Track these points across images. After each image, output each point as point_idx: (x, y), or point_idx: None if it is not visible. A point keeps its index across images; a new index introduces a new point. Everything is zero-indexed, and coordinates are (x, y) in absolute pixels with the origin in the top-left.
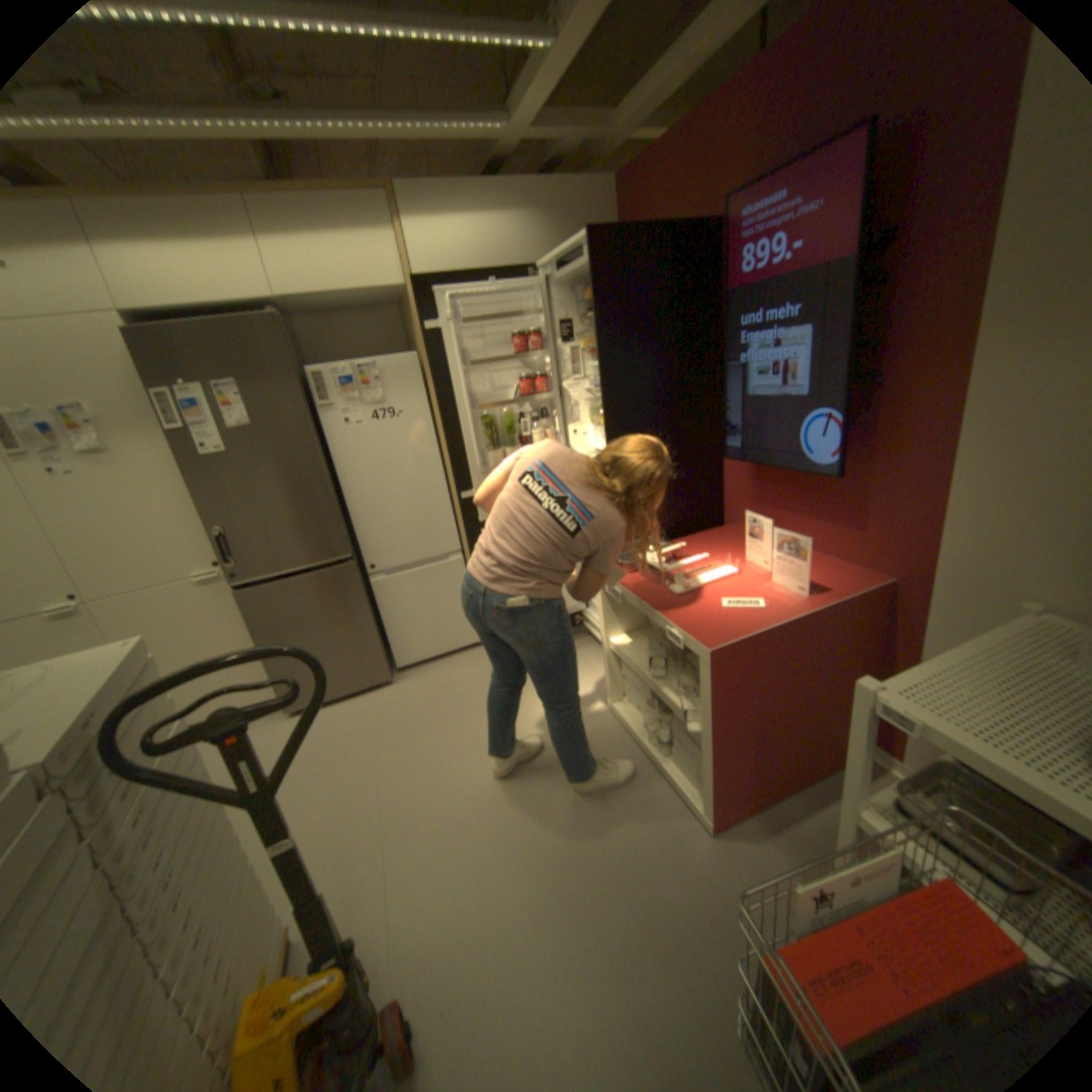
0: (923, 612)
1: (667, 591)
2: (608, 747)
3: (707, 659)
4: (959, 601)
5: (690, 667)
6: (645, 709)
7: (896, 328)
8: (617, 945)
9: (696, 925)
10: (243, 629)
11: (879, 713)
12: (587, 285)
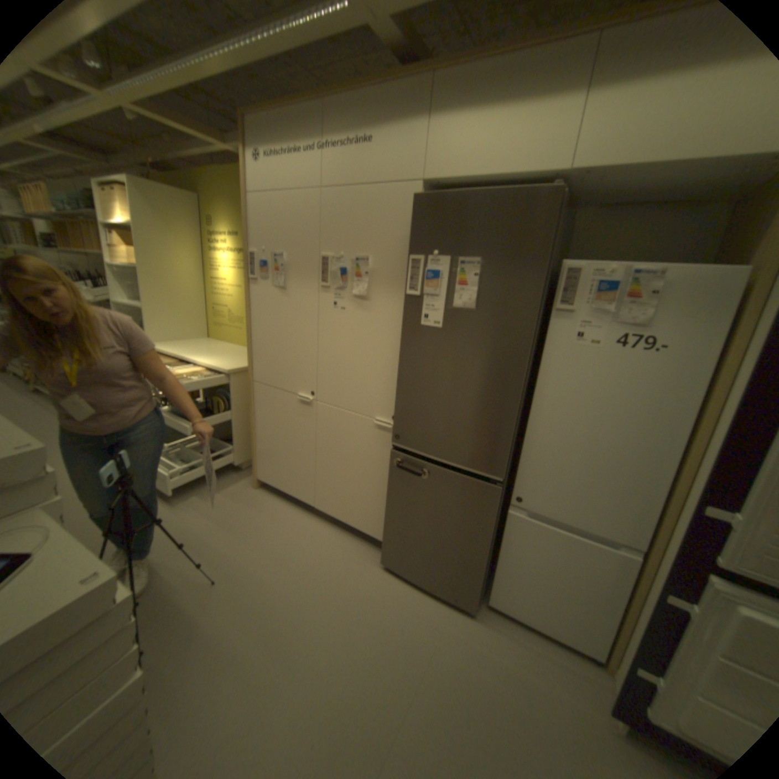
0: None
1: None
2: None
3: None
4: None
5: None
6: None
7: None
8: None
9: None
10: (388, 477)
11: None
12: None
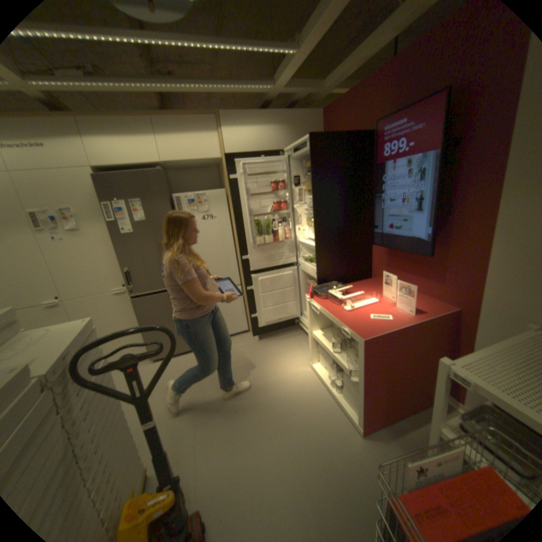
0: (475, 326)
1: (343, 309)
2: (310, 387)
3: (362, 344)
4: (494, 322)
5: (353, 348)
6: (329, 369)
7: (461, 184)
8: (312, 491)
9: (353, 484)
10: (134, 317)
11: (452, 376)
12: (308, 159)
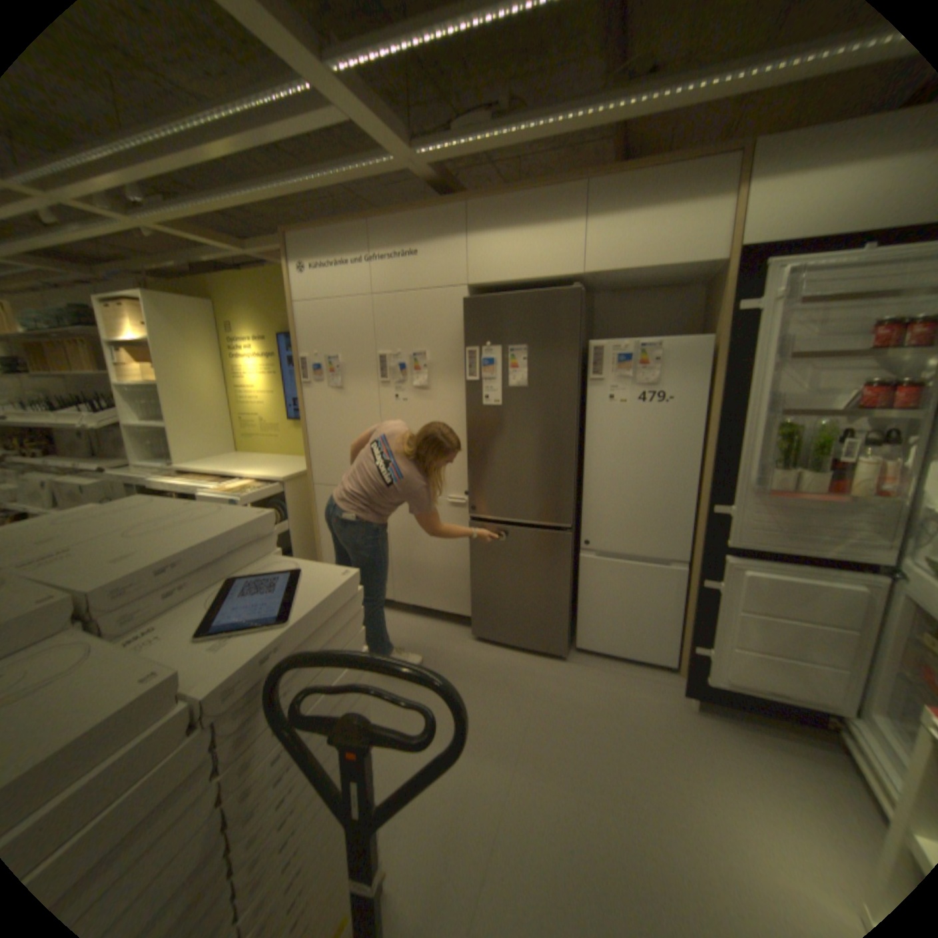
0: None
1: None
2: None
3: None
4: None
5: None
6: None
7: None
8: None
9: None
10: (468, 551)
11: None
12: None
